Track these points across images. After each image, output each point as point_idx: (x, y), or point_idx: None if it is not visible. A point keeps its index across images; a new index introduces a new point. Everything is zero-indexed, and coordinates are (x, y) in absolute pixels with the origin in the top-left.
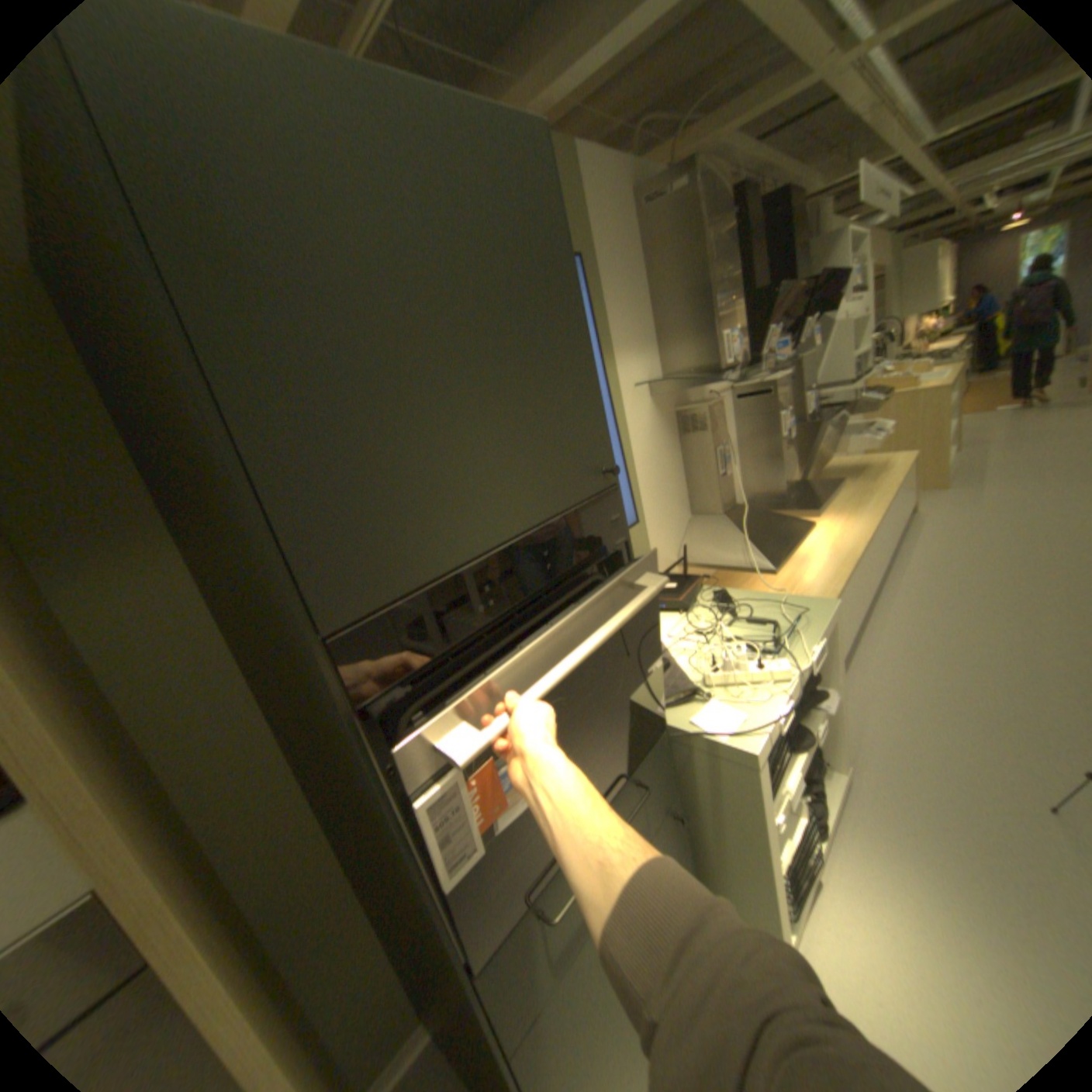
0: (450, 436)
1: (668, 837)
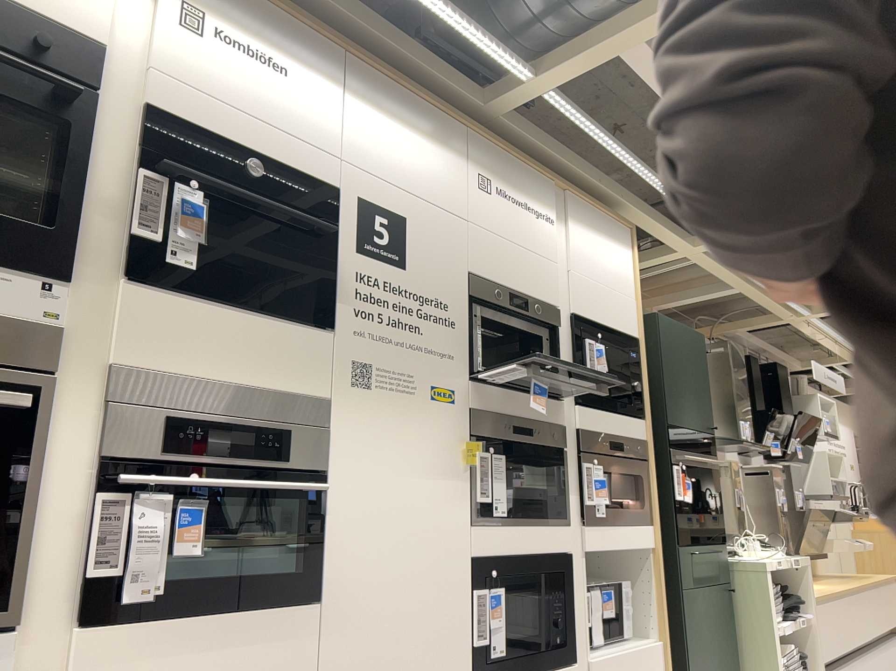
0: (685, 397)
1: (725, 598)
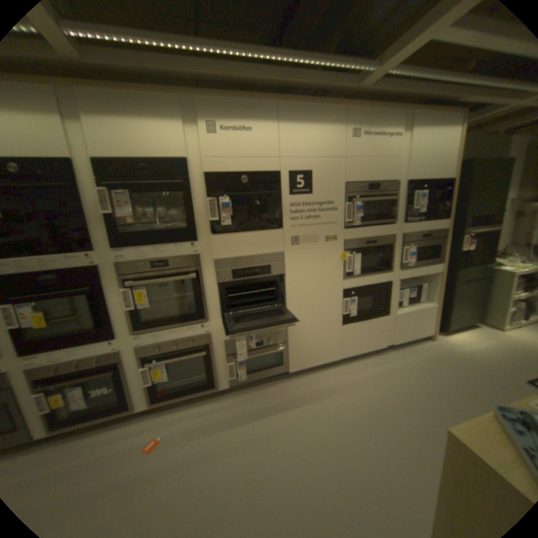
0: (486, 199)
1: (487, 285)
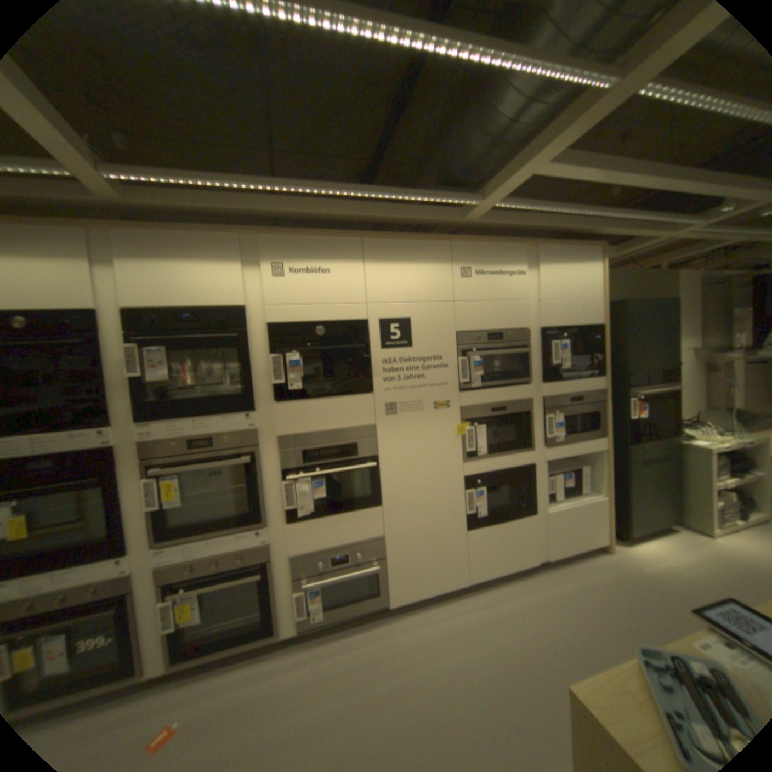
0: (651, 350)
1: (676, 469)
